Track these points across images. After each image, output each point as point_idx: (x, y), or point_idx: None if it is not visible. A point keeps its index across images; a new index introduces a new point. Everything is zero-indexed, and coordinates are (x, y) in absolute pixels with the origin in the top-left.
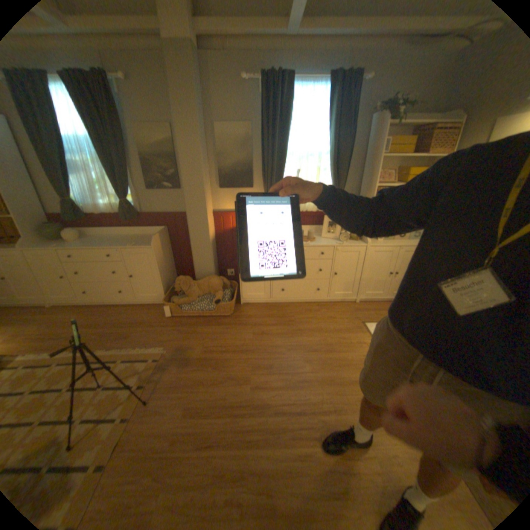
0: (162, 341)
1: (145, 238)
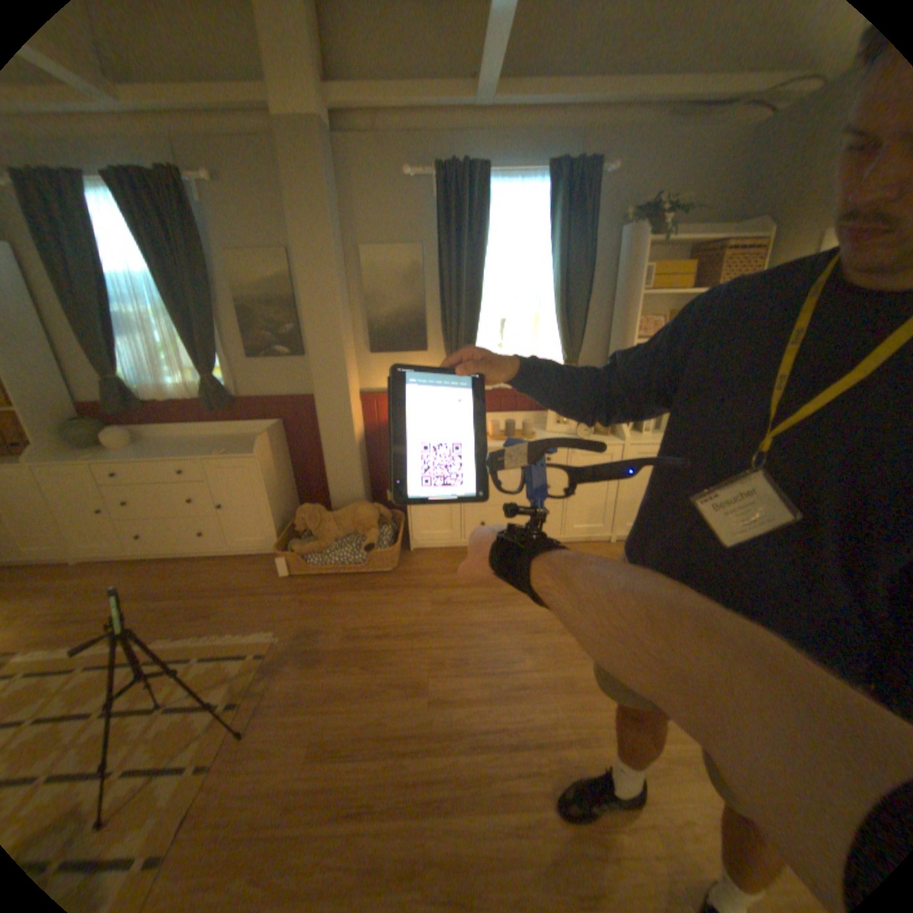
0: (271, 621)
1: (243, 440)
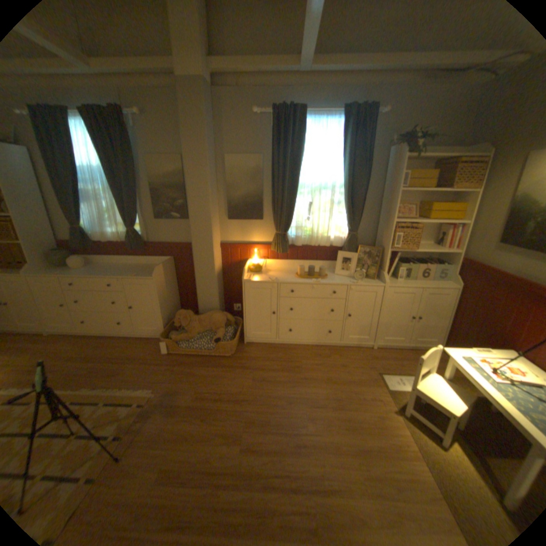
0: (152, 383)
1: (149, 268)
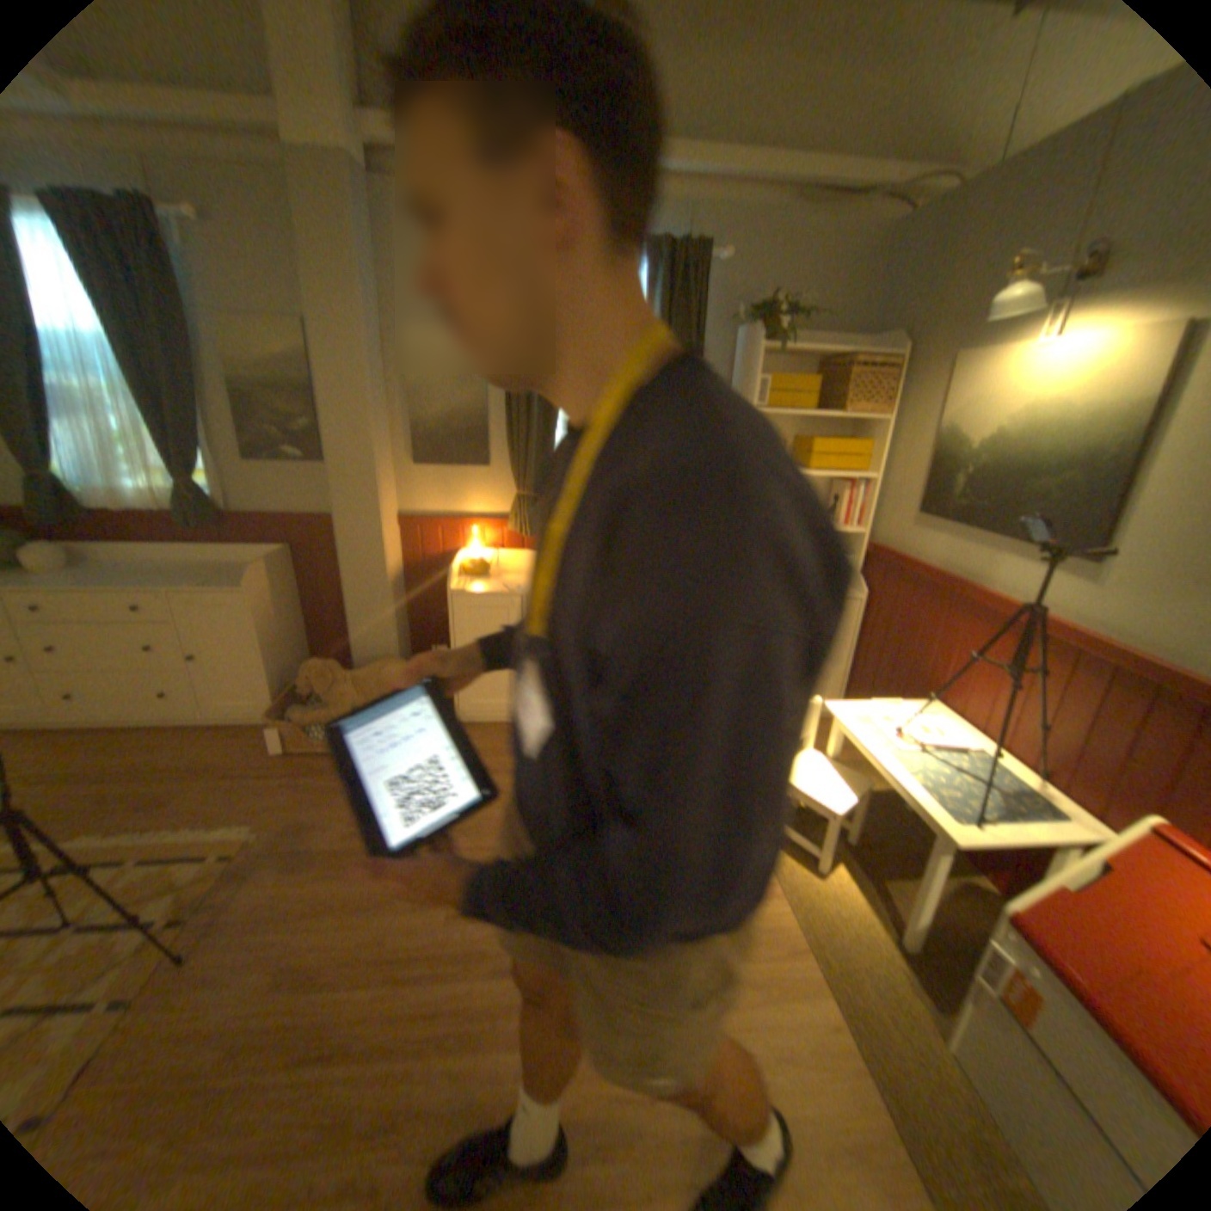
0: (250, 814)
1: (233, 571)
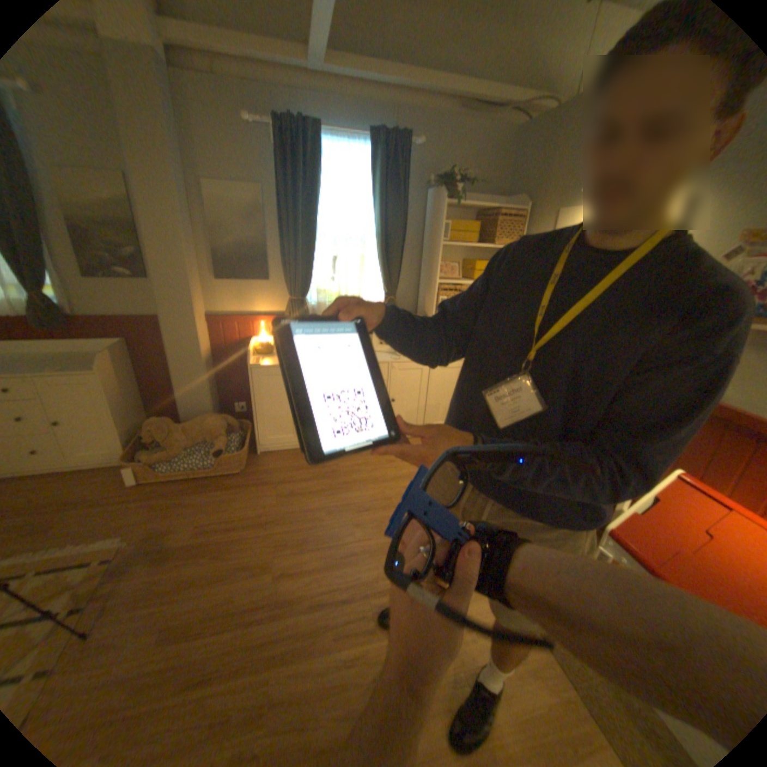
0: (118, 527)
1: (82, 358)
